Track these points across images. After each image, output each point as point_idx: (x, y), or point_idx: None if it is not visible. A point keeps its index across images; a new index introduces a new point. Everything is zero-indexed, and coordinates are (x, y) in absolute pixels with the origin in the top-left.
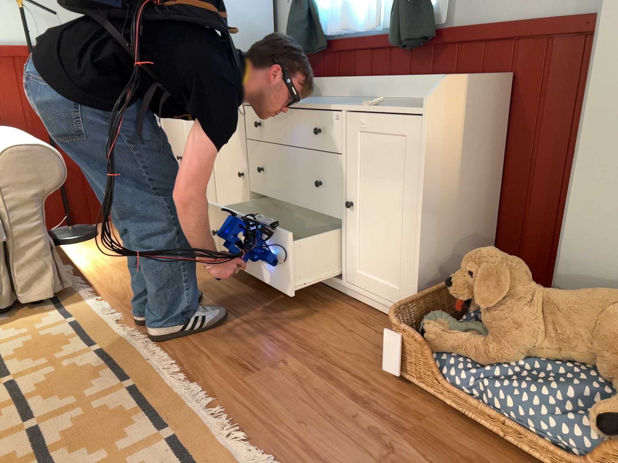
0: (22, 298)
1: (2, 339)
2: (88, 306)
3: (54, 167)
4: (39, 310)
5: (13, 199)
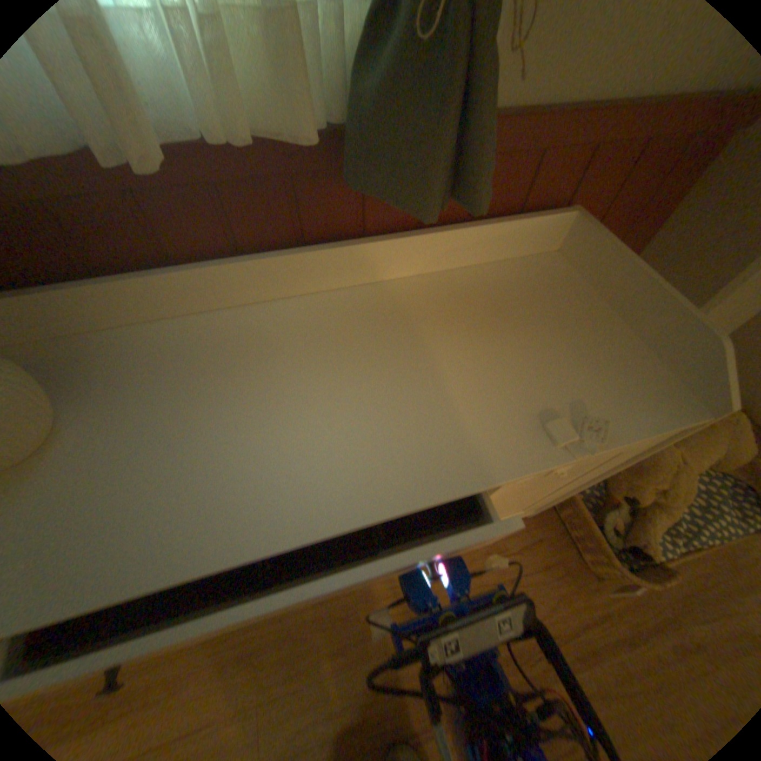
0: None
1: None
2: None
3: None
4: None
5: None
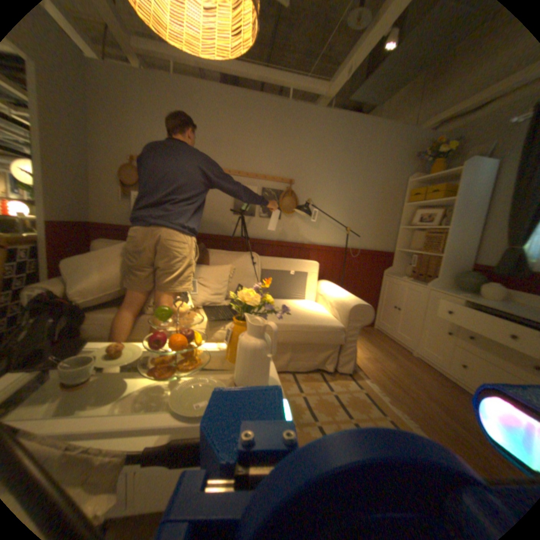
0: (338, 370)
1: (337, 392)
2: (368, 385)
3: (370, 315)
4: (345, 378)
5: (351, 326)
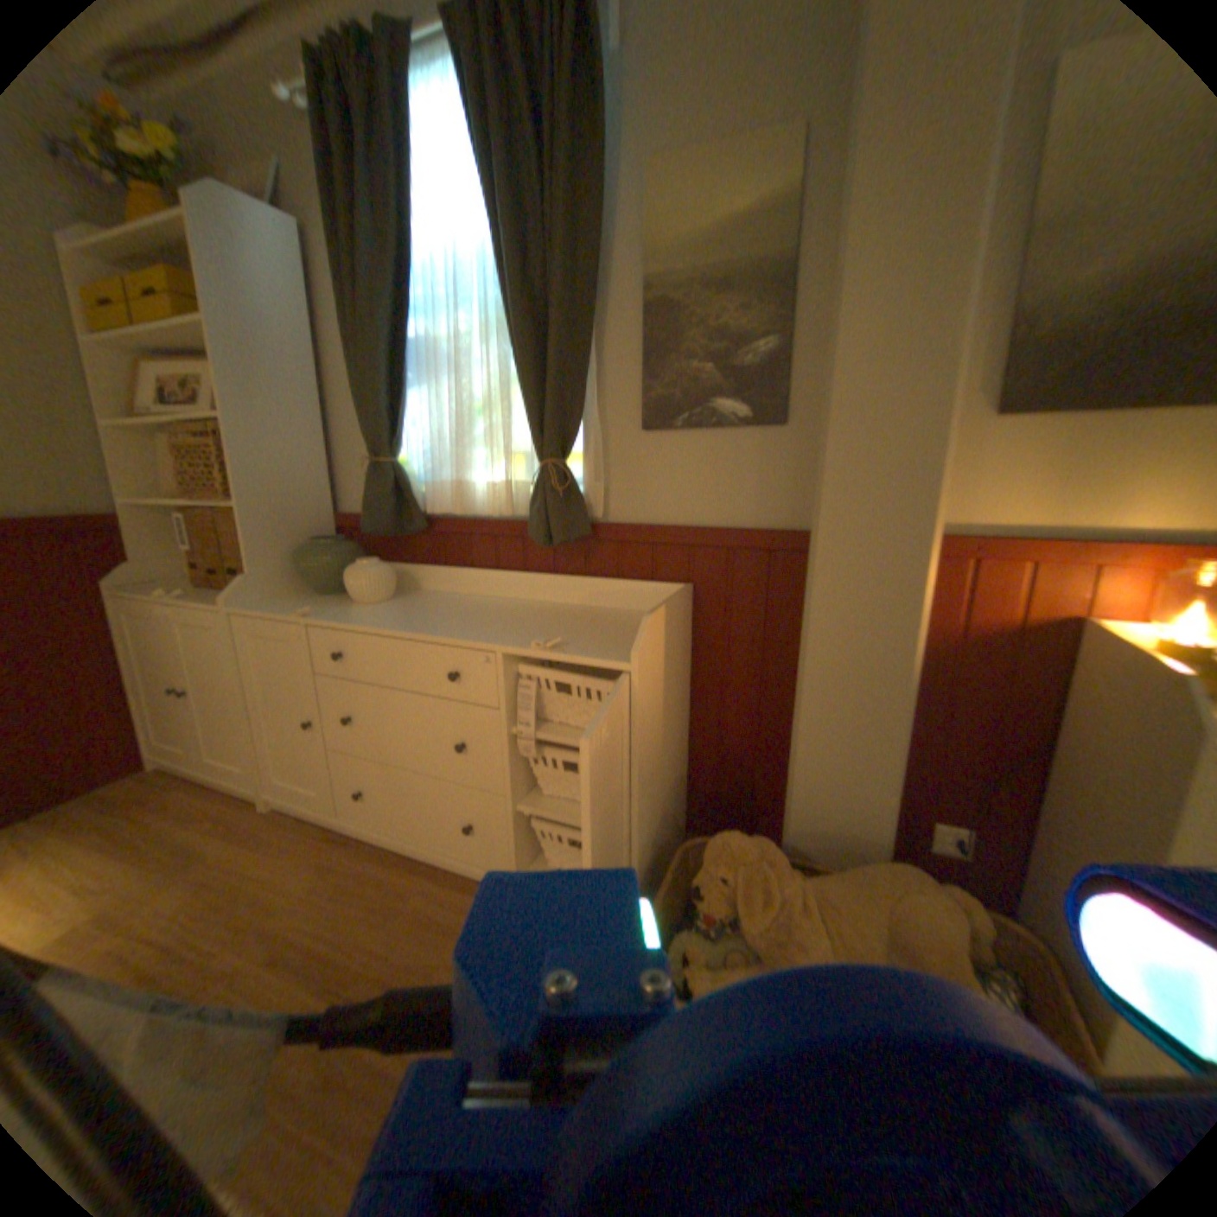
0: None
1: None
2: None
3: None
4: None
5: None
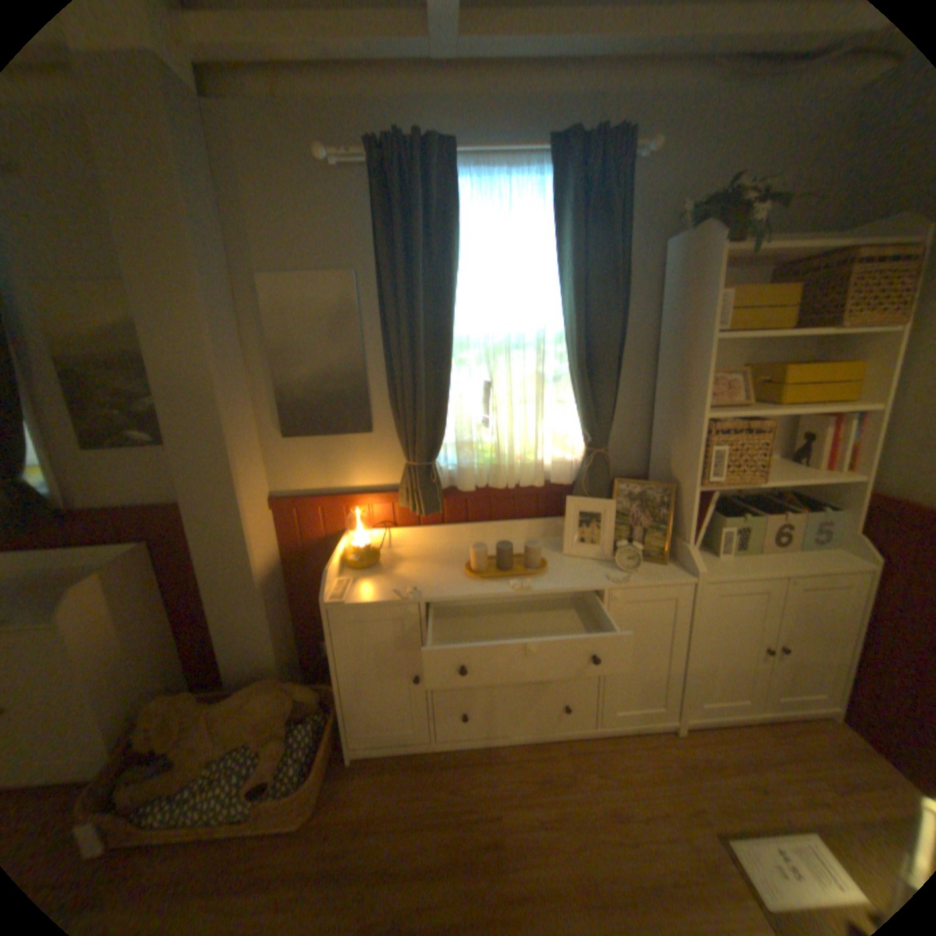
0: None
1: None
2: None
3: None
4: None
5: None
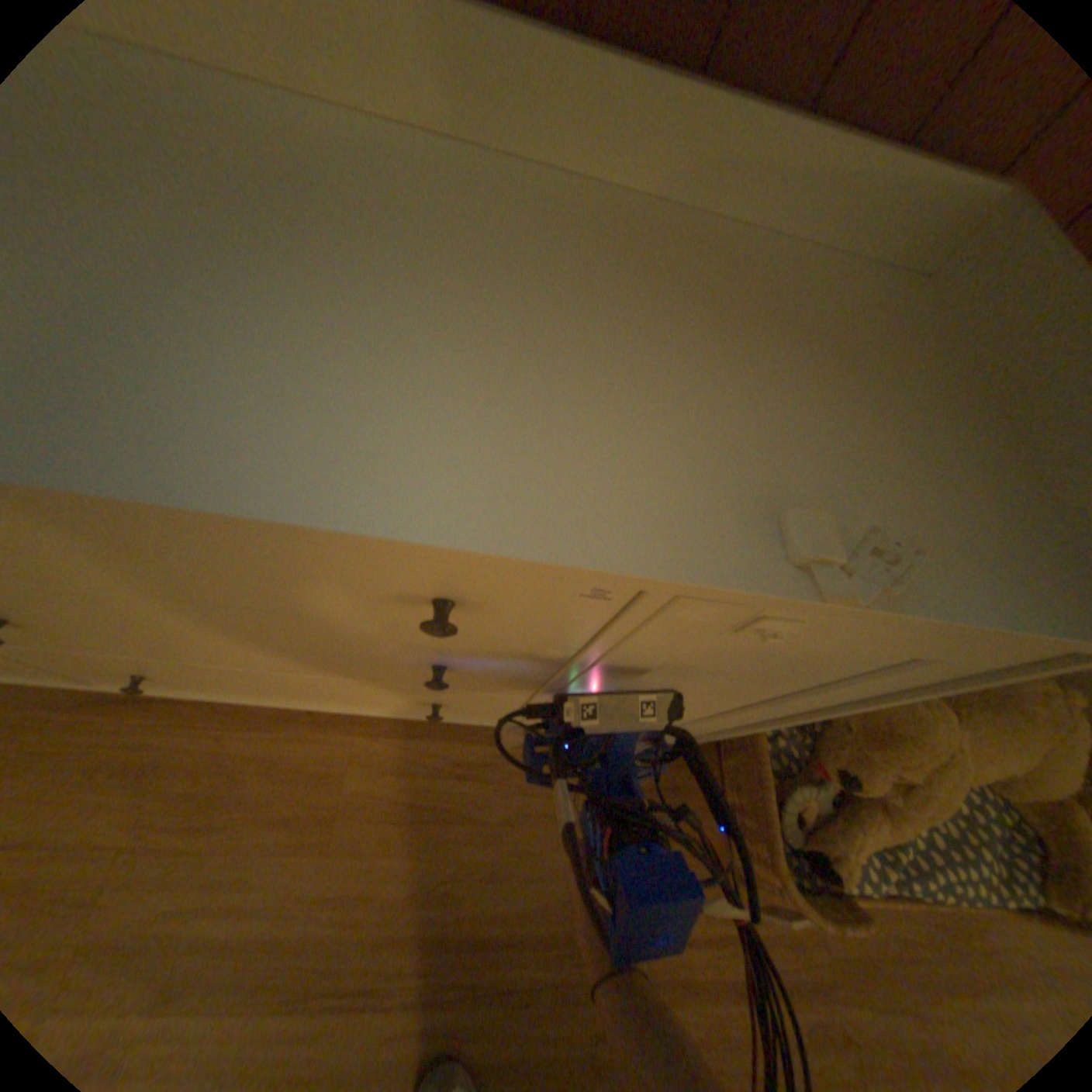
0: None
1: None
2: None
3: None
4: None
5: None
